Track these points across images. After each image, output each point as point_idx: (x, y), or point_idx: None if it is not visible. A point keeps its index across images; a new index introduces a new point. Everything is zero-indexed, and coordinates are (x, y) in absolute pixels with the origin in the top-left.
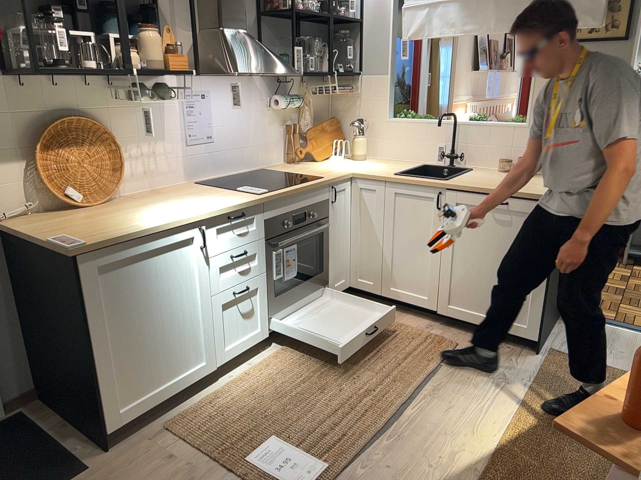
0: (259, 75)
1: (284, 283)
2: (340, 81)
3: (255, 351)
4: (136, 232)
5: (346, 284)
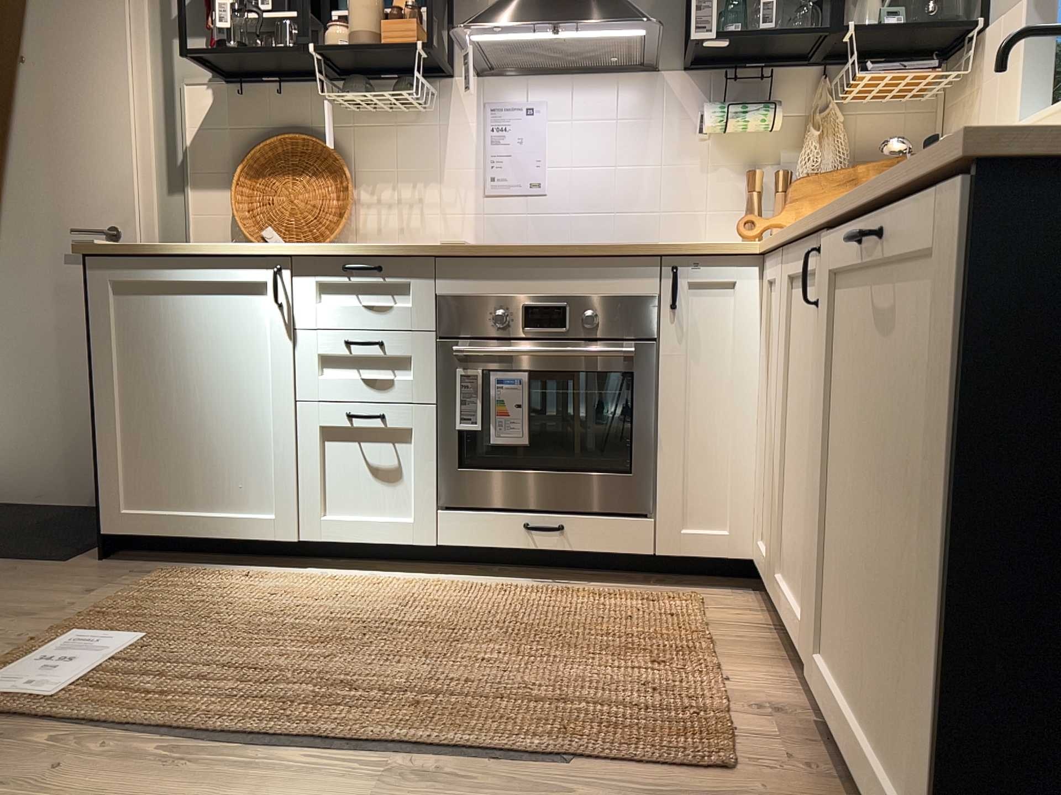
0: (674, 70)
1: (513, 456)
2: (951, 67)
3: (419, 570)
4: (162, 245)
5: (734, 543)
